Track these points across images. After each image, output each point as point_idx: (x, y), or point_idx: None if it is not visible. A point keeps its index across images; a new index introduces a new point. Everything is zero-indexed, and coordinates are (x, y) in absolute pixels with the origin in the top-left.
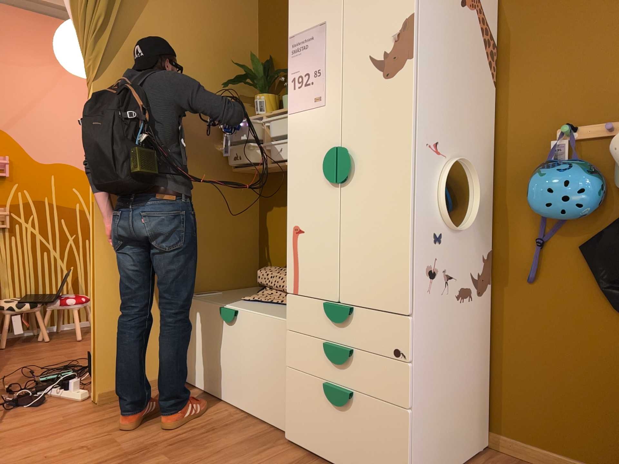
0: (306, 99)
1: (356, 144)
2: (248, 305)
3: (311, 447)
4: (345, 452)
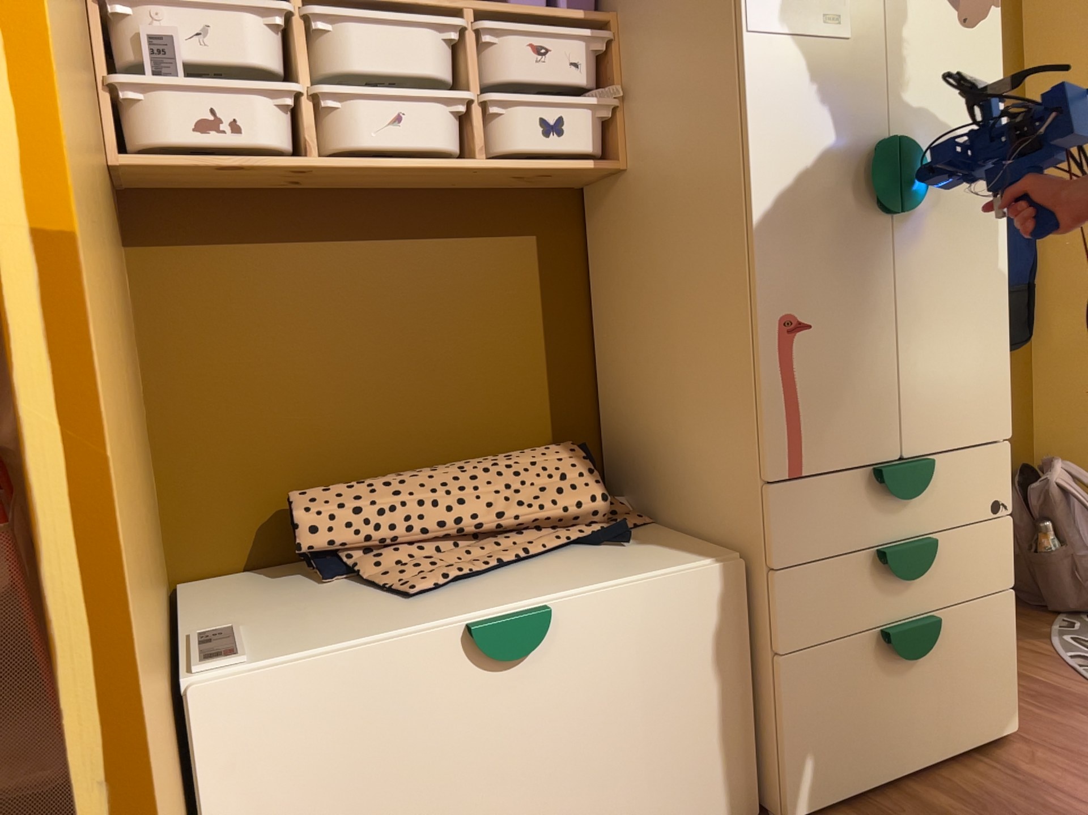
0: (801, 11)
1: (919, 139)
2: (510, 591)
3: (856, 784)
4: (924, 734)
